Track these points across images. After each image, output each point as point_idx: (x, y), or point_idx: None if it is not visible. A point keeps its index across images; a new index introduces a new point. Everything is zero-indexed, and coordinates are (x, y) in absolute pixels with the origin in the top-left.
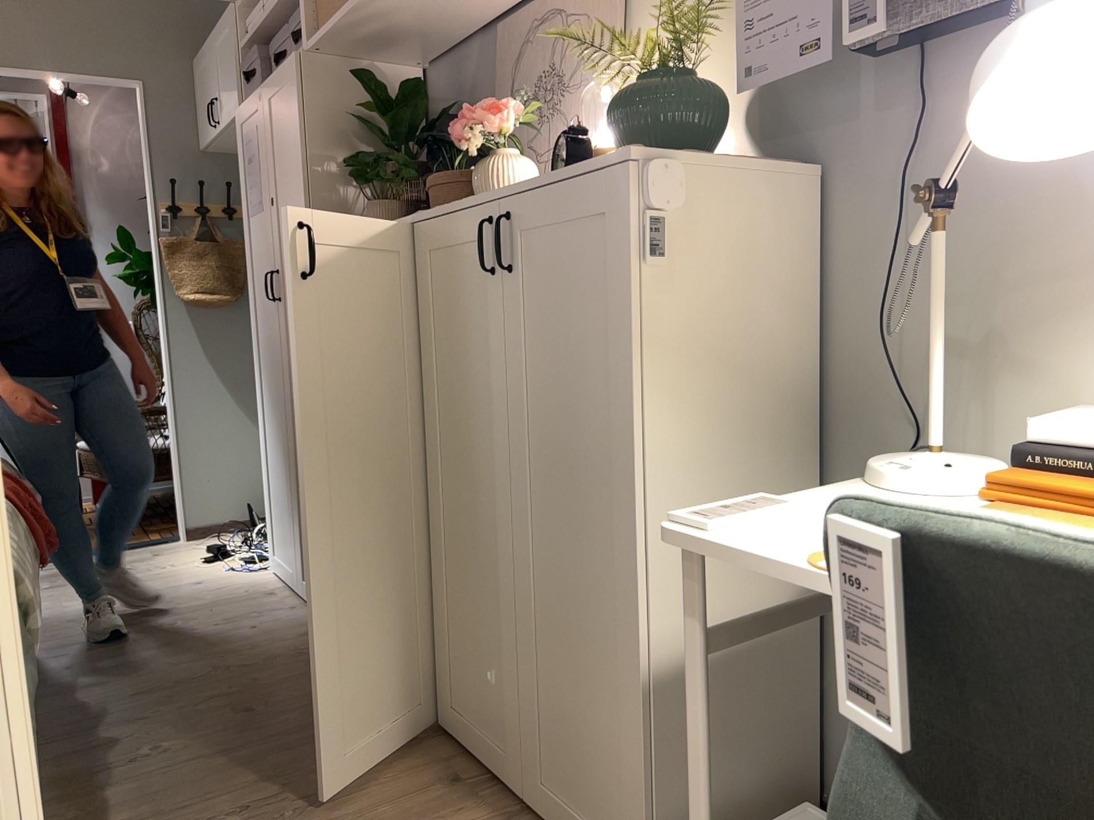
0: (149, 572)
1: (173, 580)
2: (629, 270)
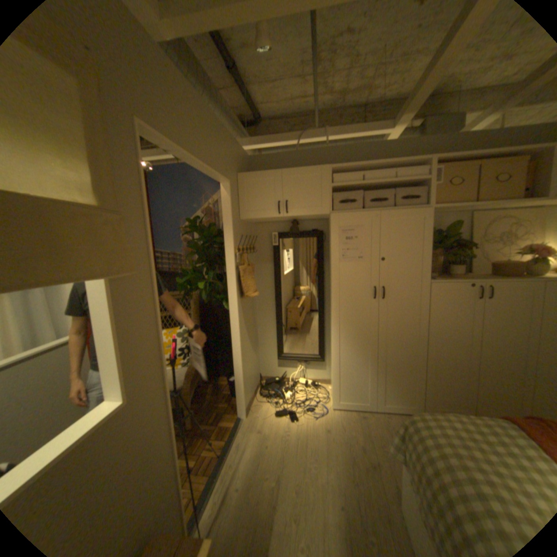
0: (290, 442)
1: (315, 437)
2: None
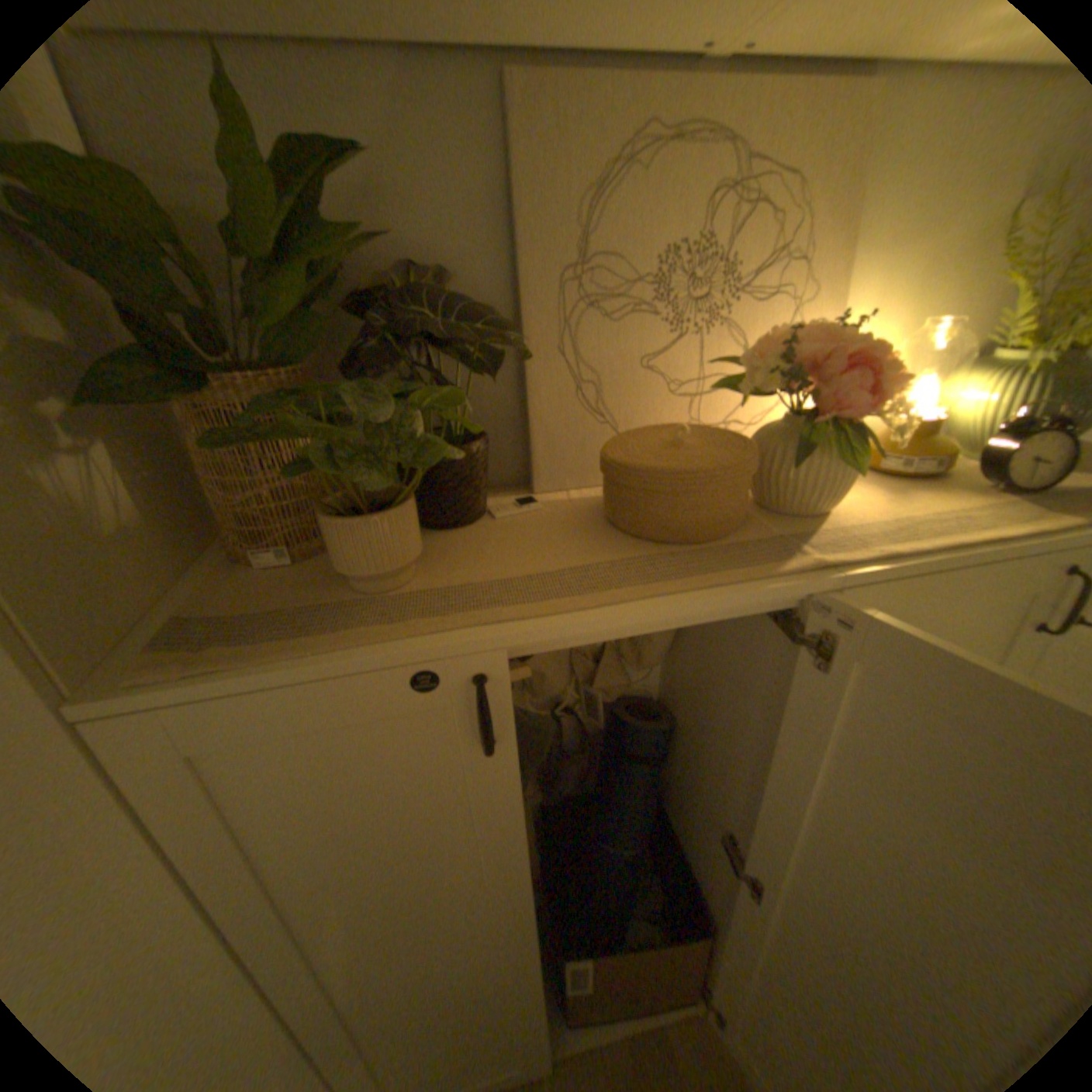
0: None
1: None
2: None
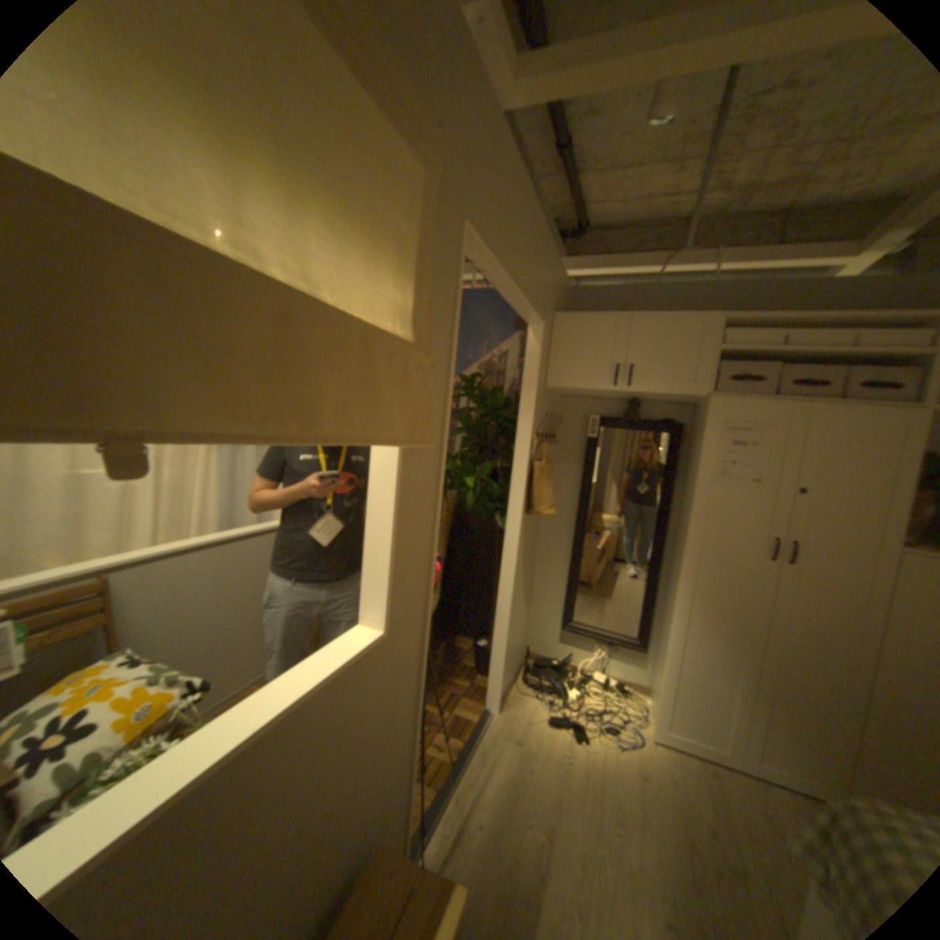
0: (575, 777)
1: (620, 784)
2: None
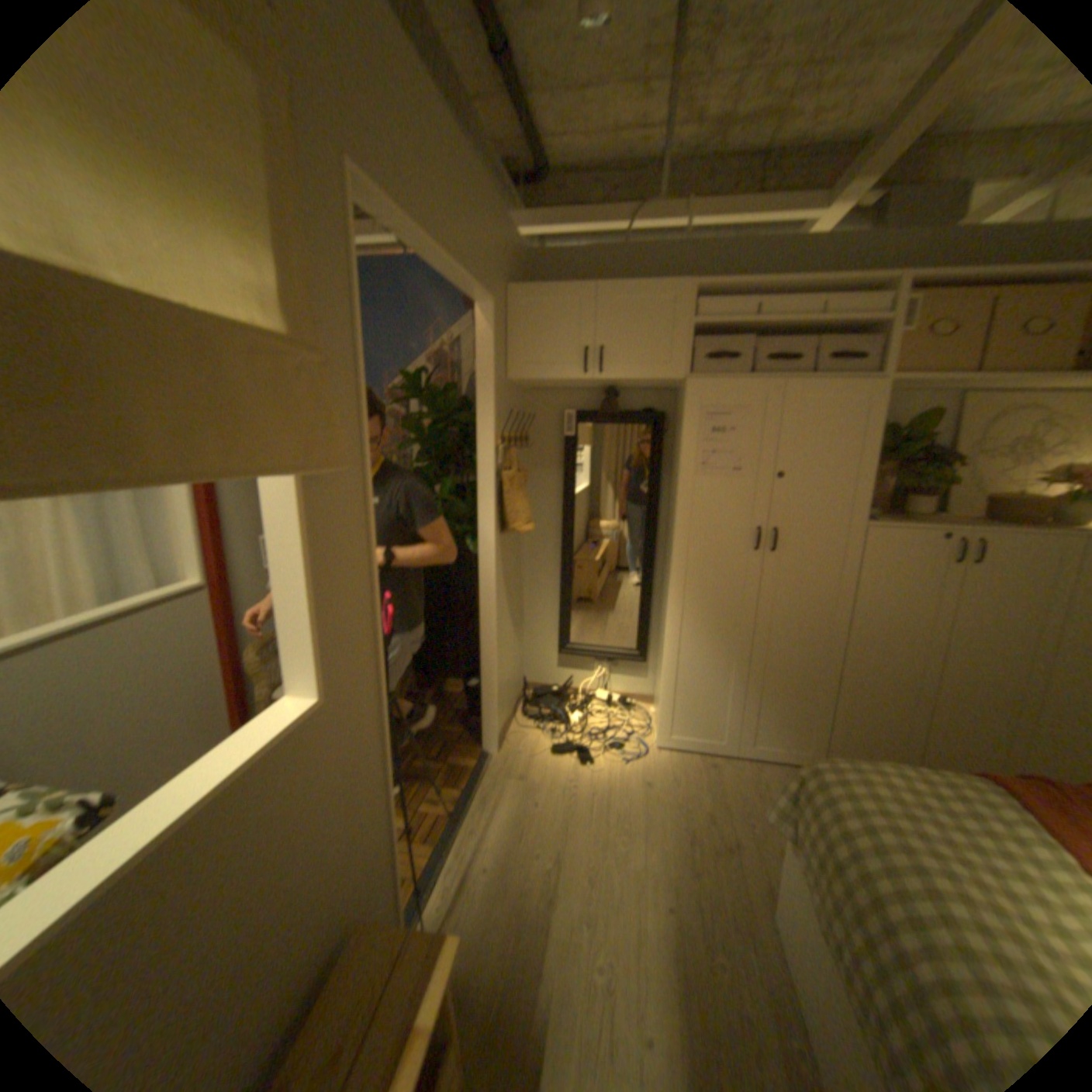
0: (578, 799)
1: (623, 794)
2: None
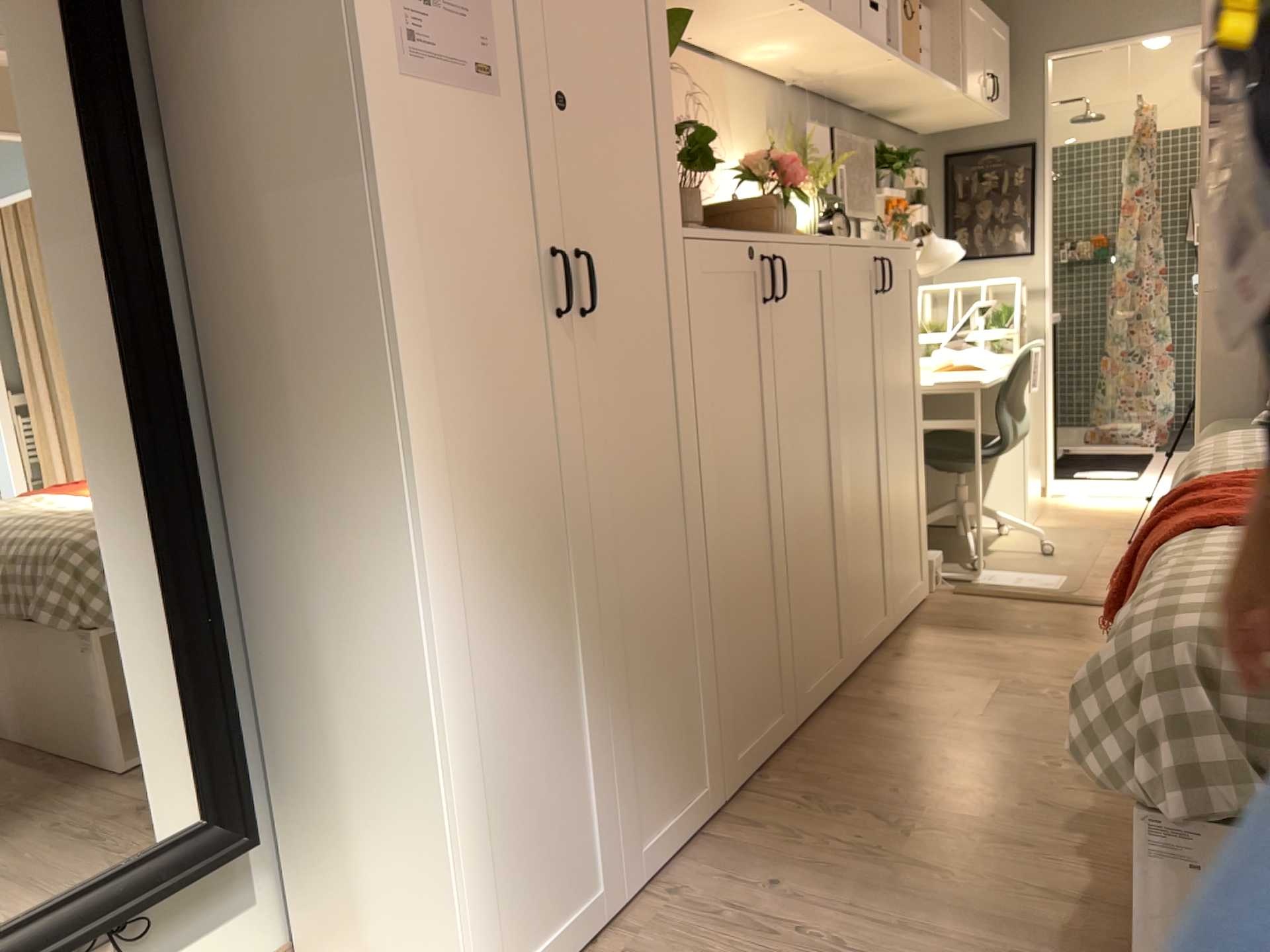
0: None
1: None
2: (917, 295)
